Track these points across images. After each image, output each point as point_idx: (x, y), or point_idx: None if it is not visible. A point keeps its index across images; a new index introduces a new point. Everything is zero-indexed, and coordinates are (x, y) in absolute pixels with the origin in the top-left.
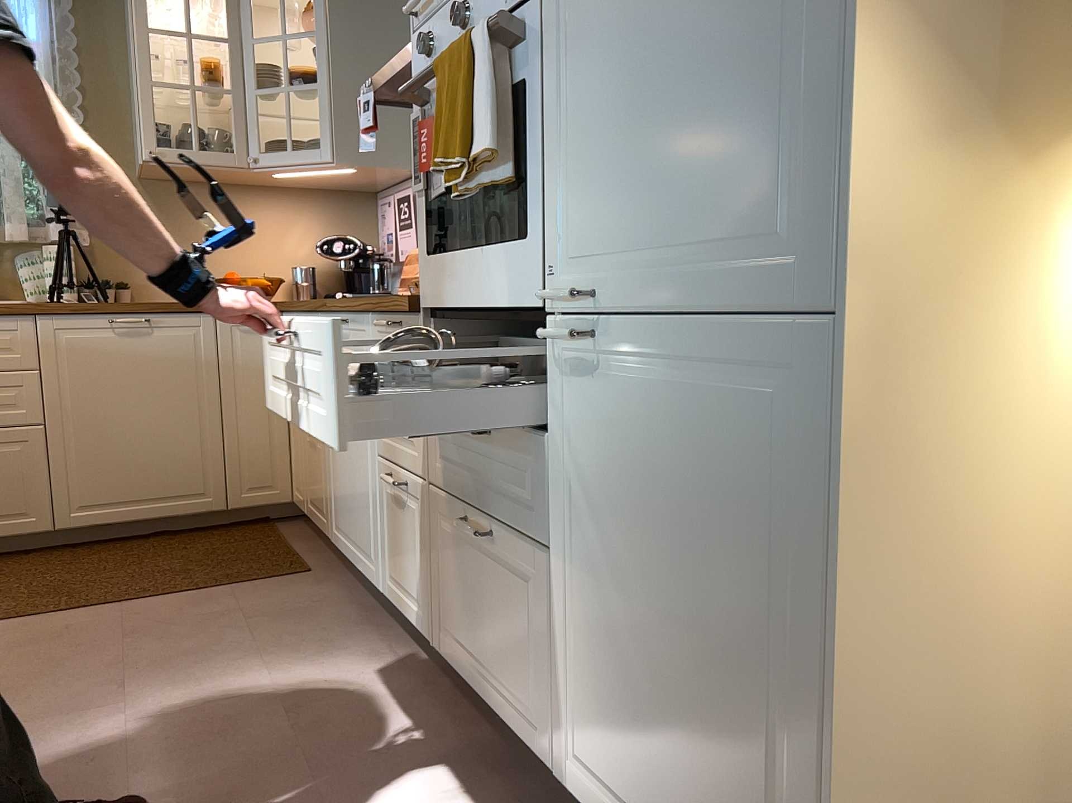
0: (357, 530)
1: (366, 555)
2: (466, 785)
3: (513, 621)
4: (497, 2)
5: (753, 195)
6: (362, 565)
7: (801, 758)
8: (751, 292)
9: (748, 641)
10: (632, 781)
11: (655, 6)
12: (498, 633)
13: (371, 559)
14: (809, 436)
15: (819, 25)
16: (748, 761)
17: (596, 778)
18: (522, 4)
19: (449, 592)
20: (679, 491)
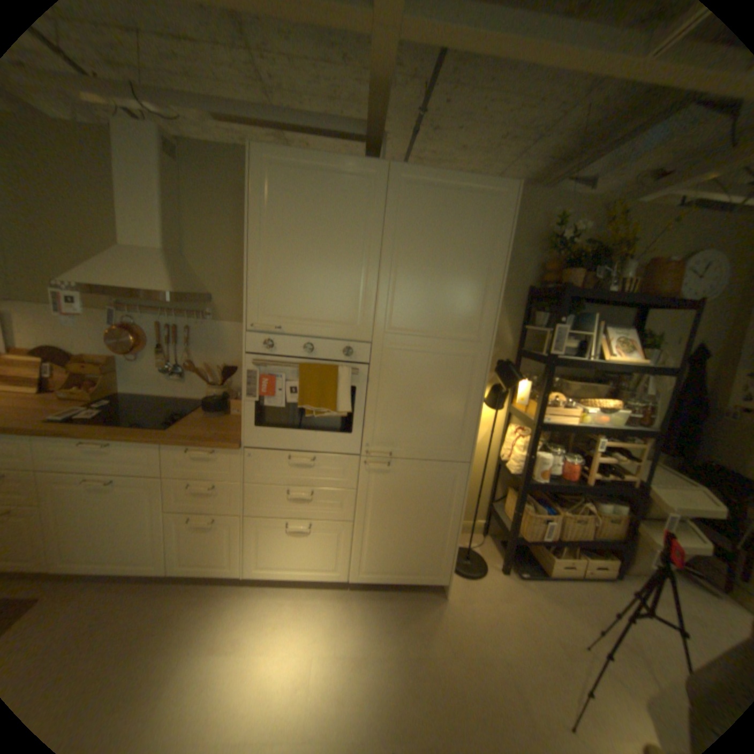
0: (116, 556)
1: (135, 564)
2: (306, 609)
3: (320, 548)
4: (332, 354)
5: (447, 439)
6: (125, 571)
7: (446, 538)
8: (444, 457)
9: (434, 522)
10: (387, 566)
11: (420, 391)
12: (307, 555)
13: (145, 564)
14: (455, 482)
15: (467, 413)
16: (431, 544)
17: (369, 572)
18: (351, 362)
19: (260, 553)
20: (415, 497)
